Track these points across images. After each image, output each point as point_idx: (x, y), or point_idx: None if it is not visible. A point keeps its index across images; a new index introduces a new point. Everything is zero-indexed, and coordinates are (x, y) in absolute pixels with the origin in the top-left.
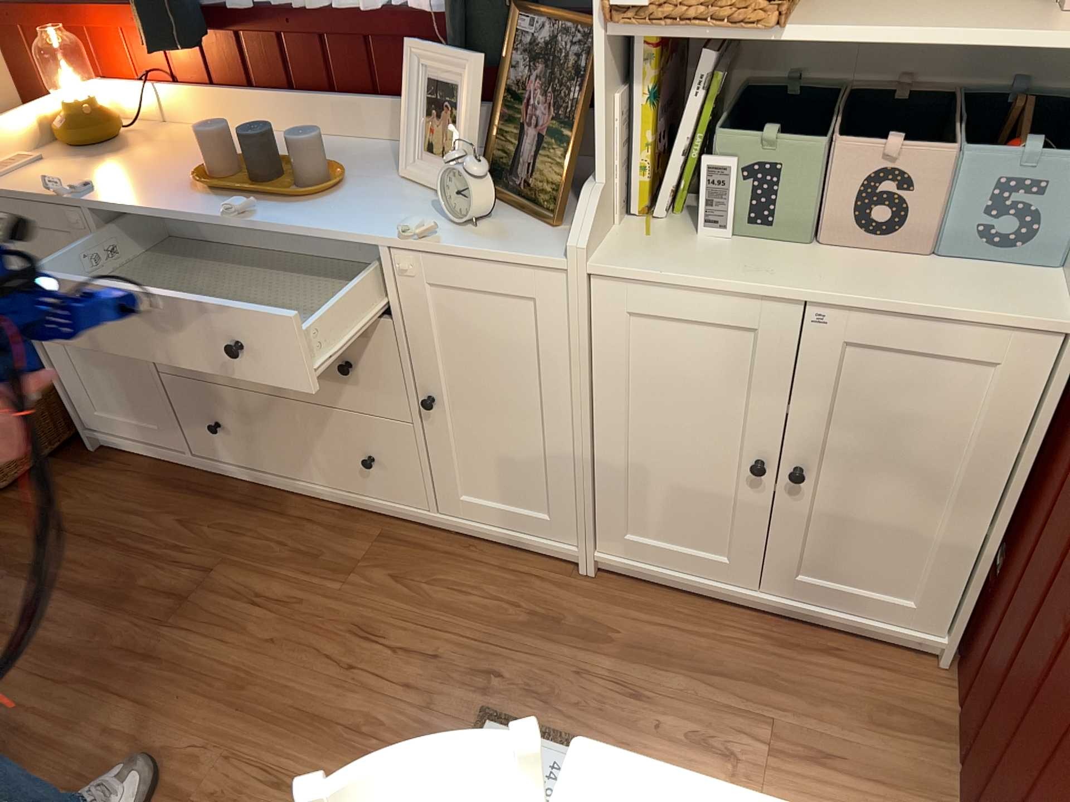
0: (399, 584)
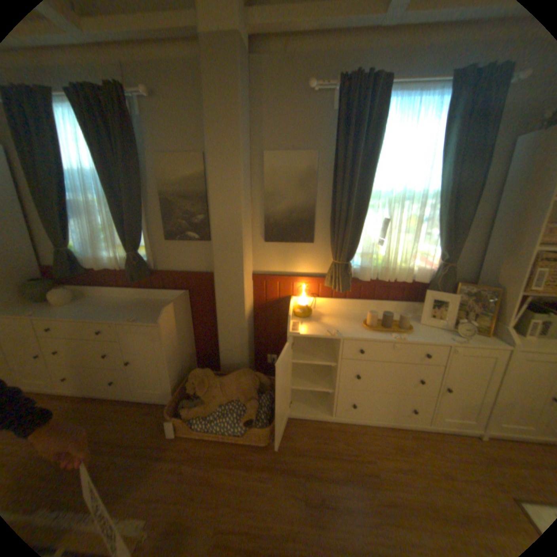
0: (438, 458)
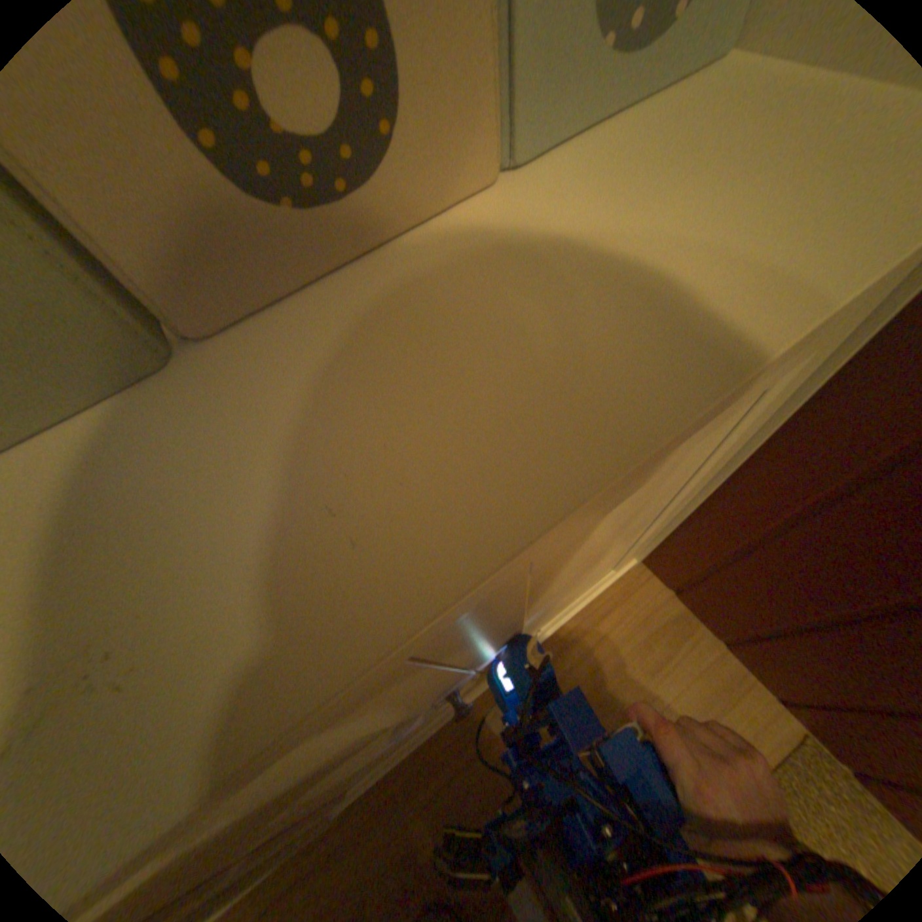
0: None
